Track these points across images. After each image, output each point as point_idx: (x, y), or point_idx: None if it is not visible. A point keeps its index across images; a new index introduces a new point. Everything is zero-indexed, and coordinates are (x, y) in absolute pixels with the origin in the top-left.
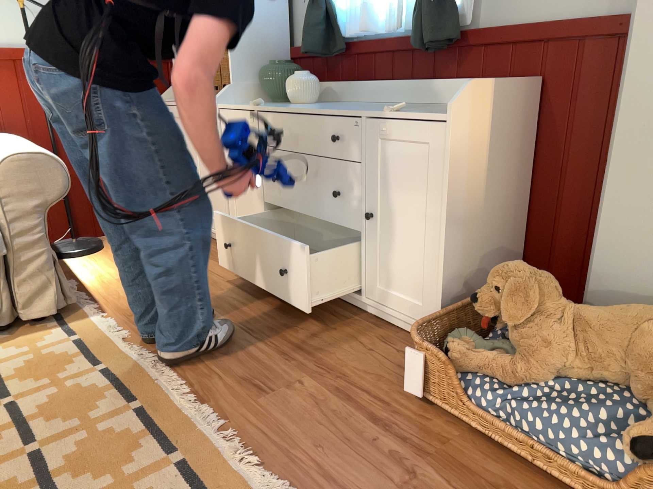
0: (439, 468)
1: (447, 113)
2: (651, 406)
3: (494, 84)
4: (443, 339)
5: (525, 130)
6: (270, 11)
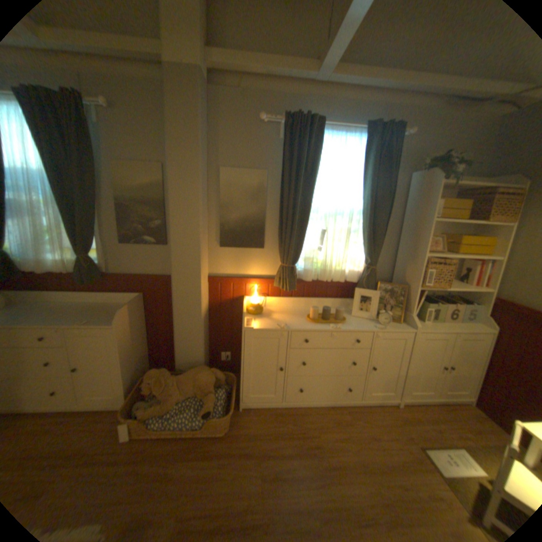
0: (145, 464)
1: (110, 324)
2: (202, 401)
3: (127, 306)
4: (130, 412)
5: (140, 313)
6: None
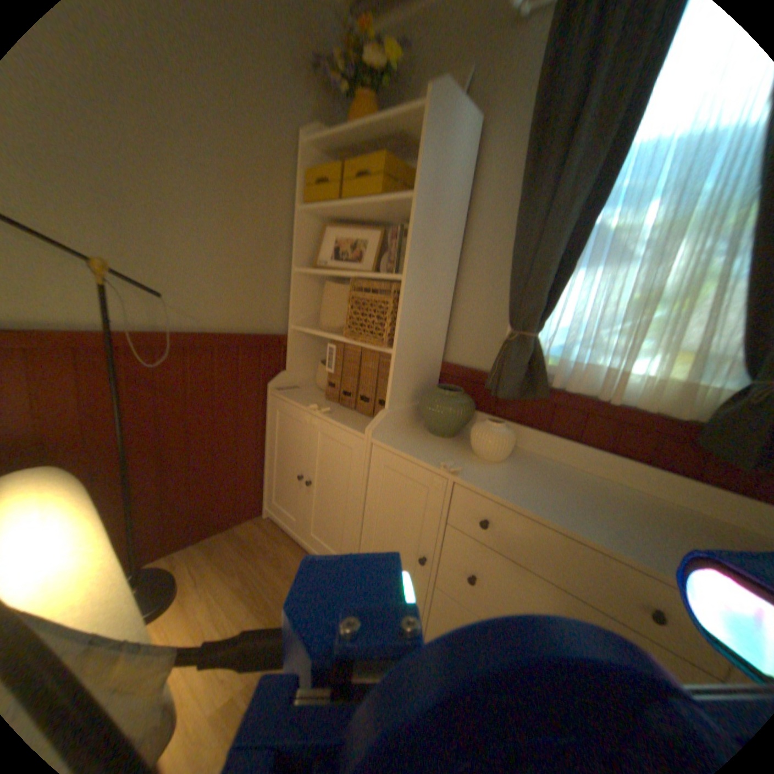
0: None
1: None
2: None
3: None
4: None
5: None
6: (437, 321)
